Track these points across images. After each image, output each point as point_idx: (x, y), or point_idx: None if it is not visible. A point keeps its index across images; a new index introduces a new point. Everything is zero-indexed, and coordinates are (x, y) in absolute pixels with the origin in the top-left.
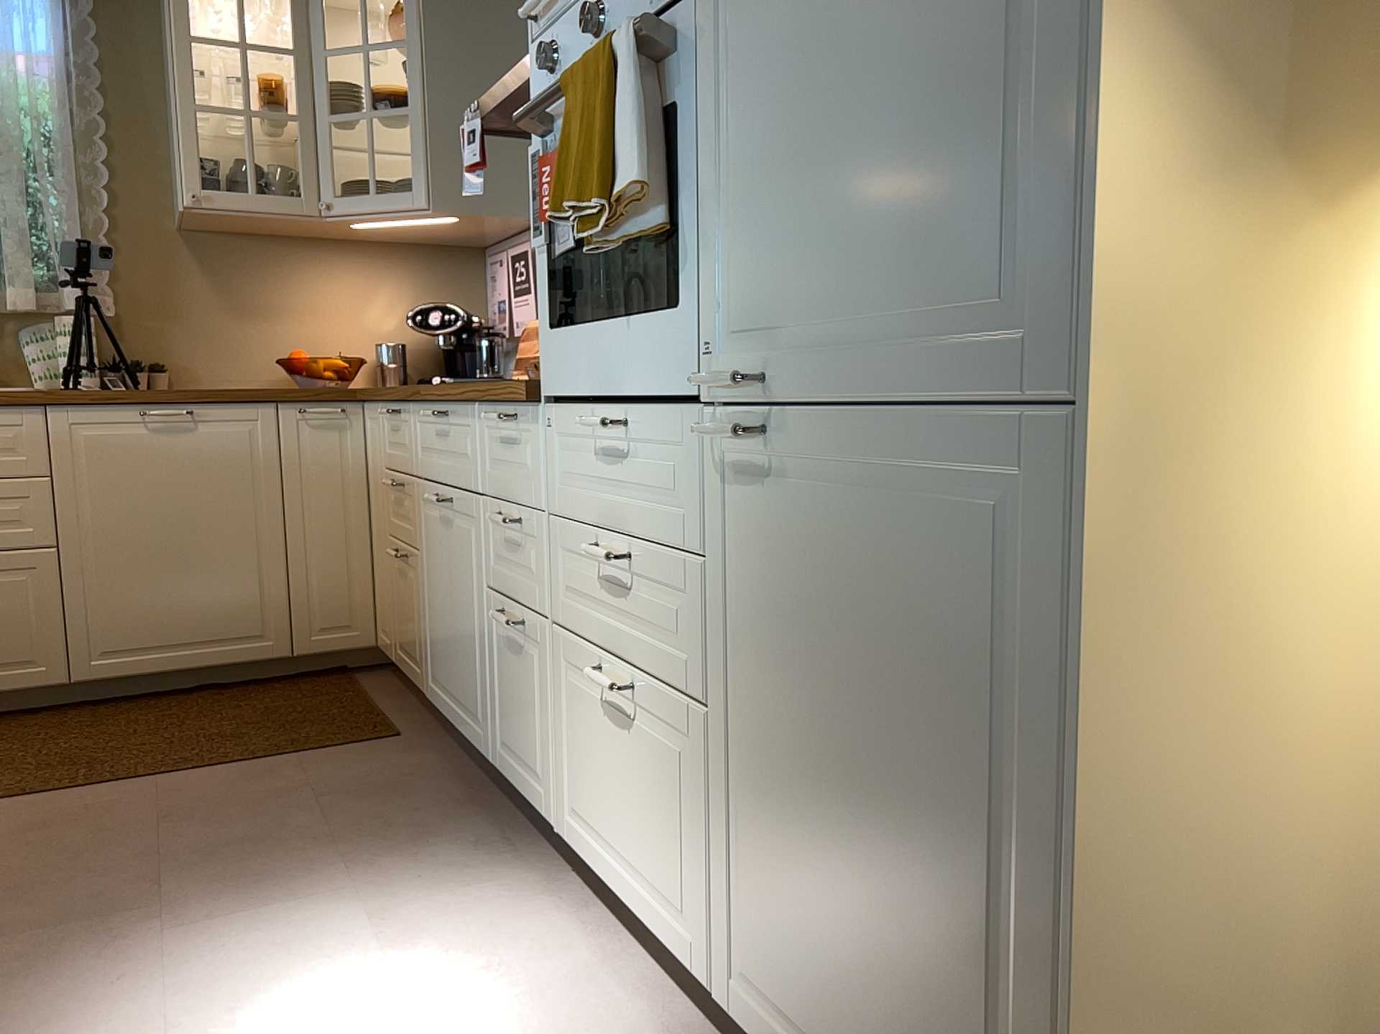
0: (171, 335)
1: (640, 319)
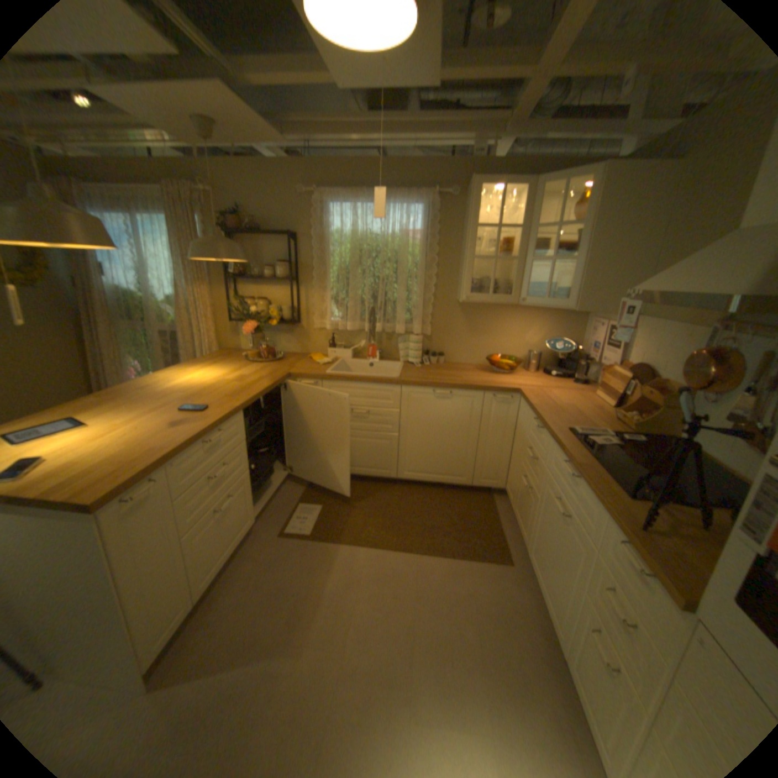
0: (447, 341)
1: None
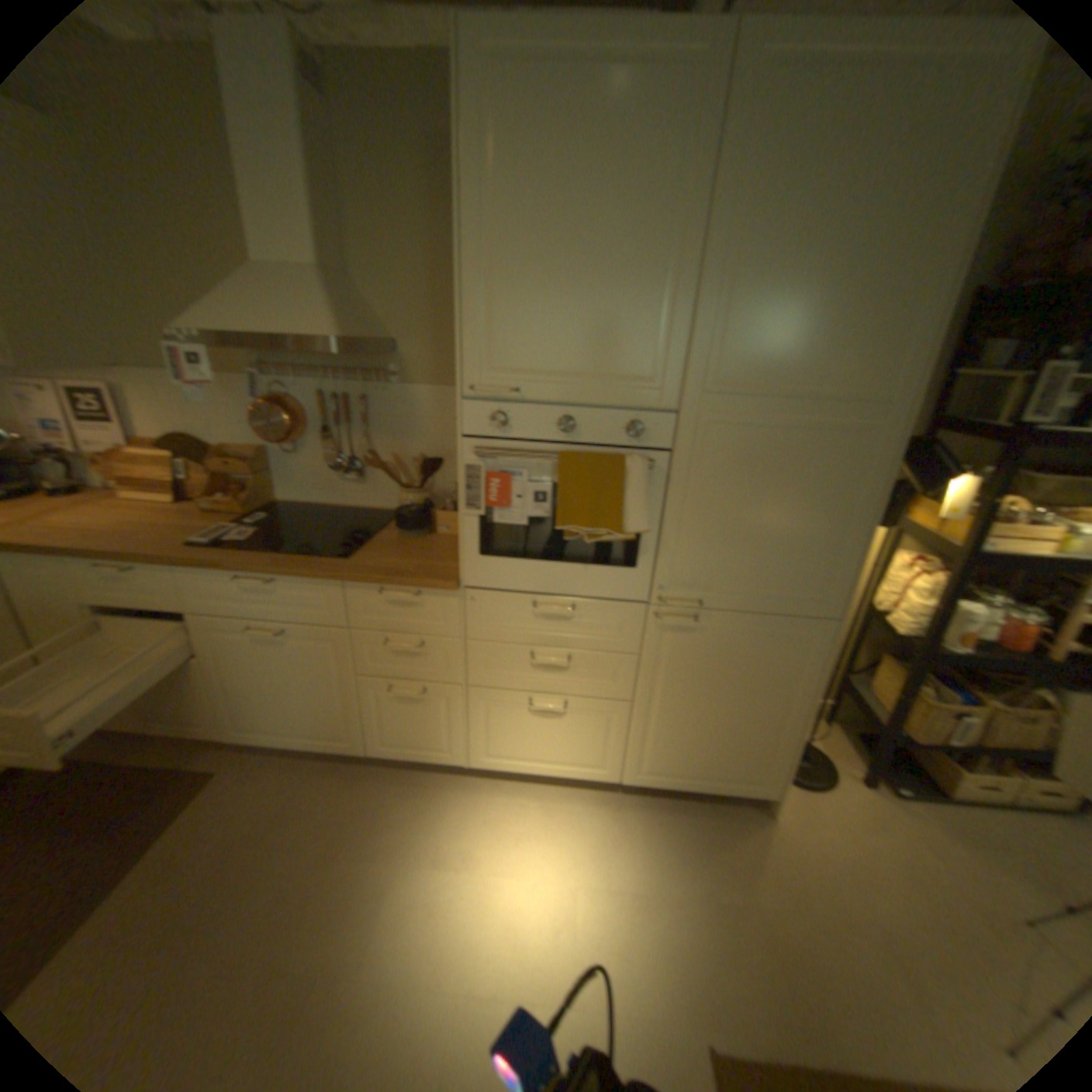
0: None
1: (589, 566)
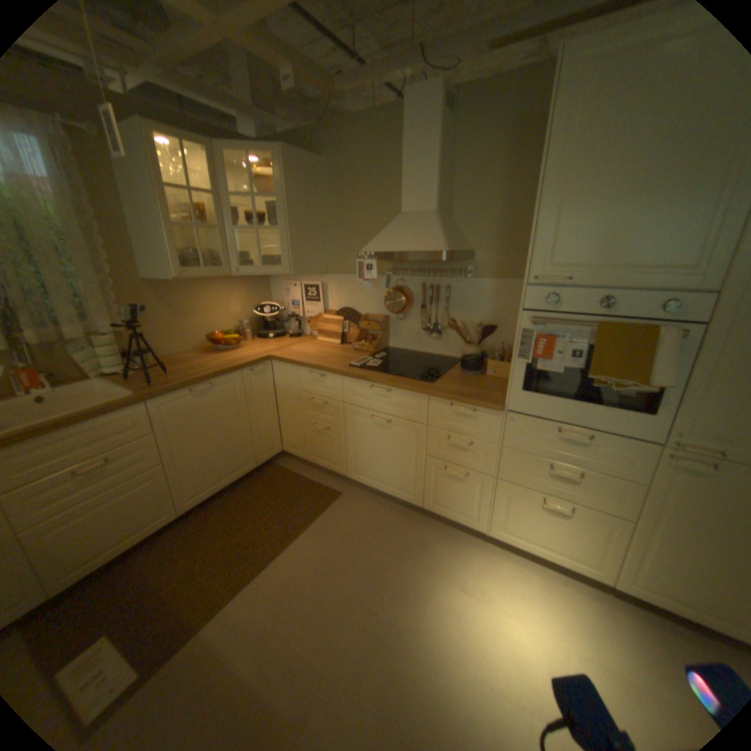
0: (146, 333)
1: (610, 407)
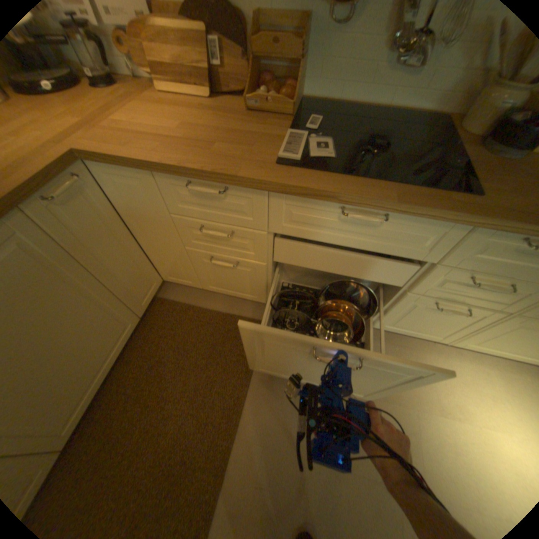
0: None
1: None
